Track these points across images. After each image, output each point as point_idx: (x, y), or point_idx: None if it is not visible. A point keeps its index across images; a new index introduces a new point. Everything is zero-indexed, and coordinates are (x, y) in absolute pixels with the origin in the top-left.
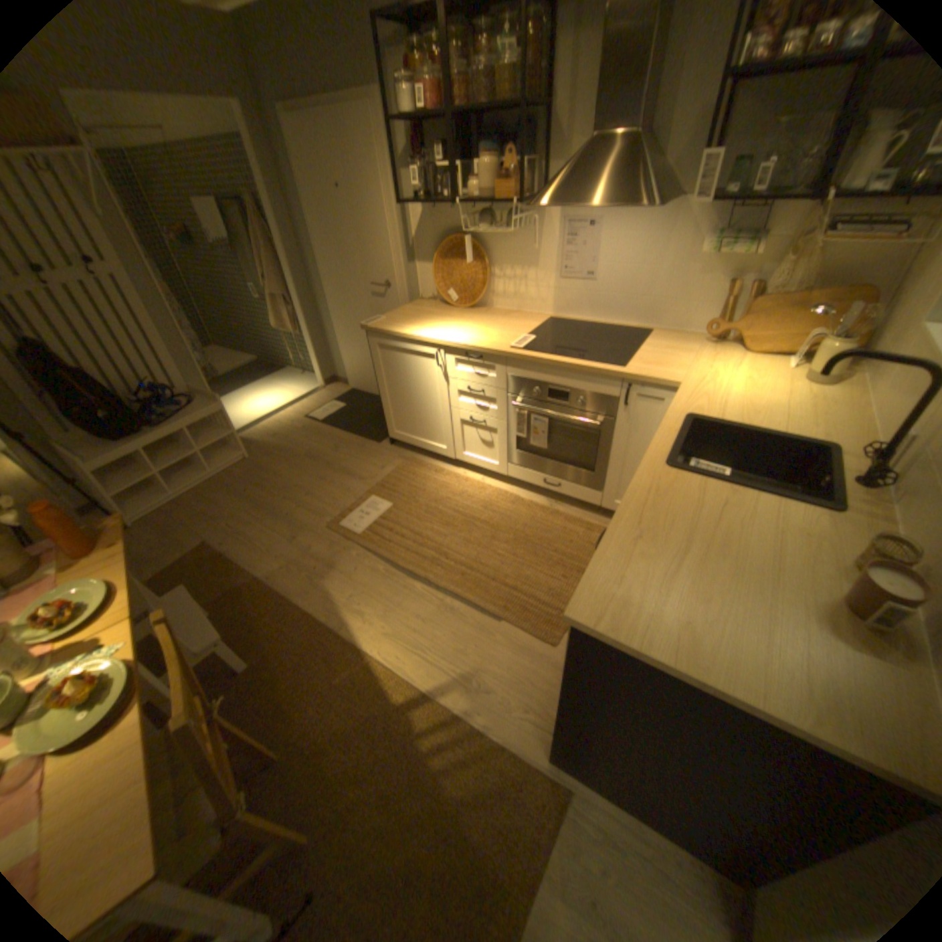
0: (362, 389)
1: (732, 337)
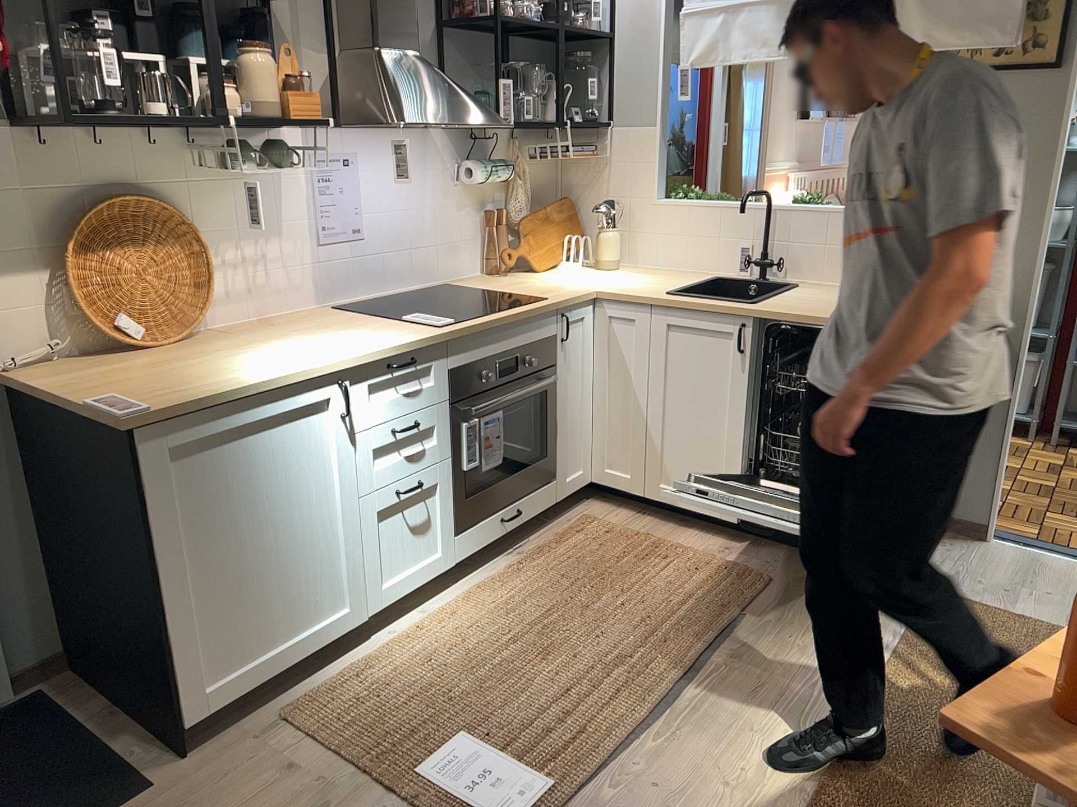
0: None
1: (501, 268)
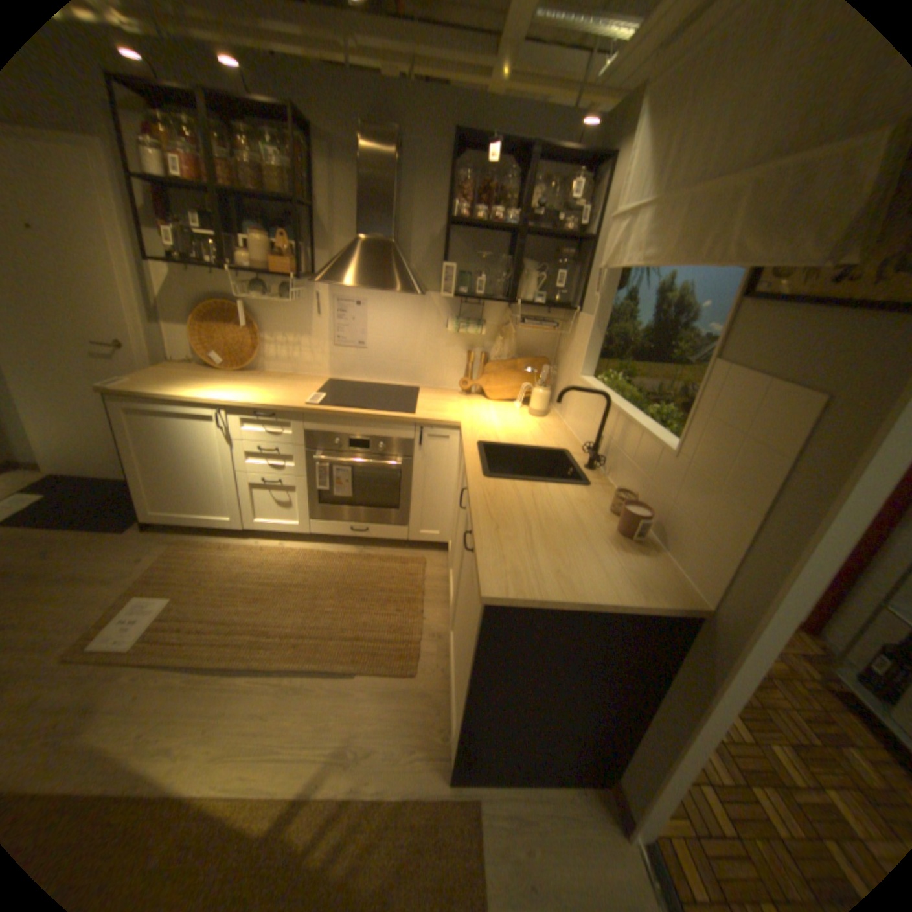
0: (70, 472)
1: (474, 391)
